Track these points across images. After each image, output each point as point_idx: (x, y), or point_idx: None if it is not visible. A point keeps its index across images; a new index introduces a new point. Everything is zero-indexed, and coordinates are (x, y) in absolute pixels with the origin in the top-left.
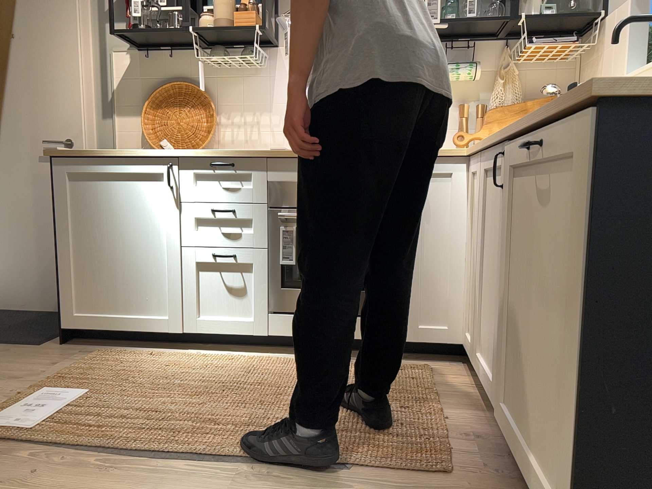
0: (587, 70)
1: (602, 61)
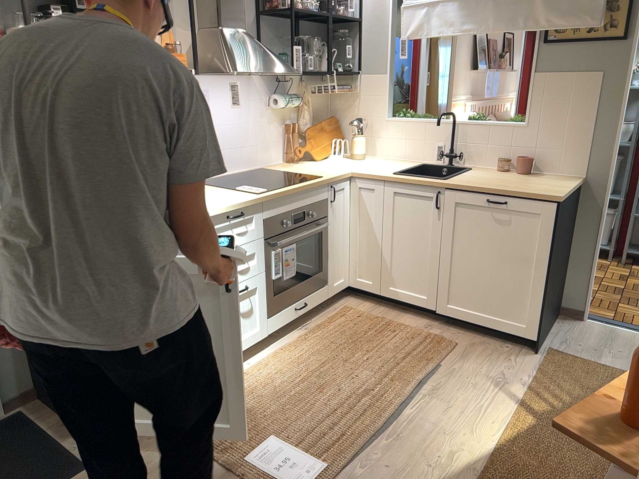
0: (343, 100)
1: (362, 101)
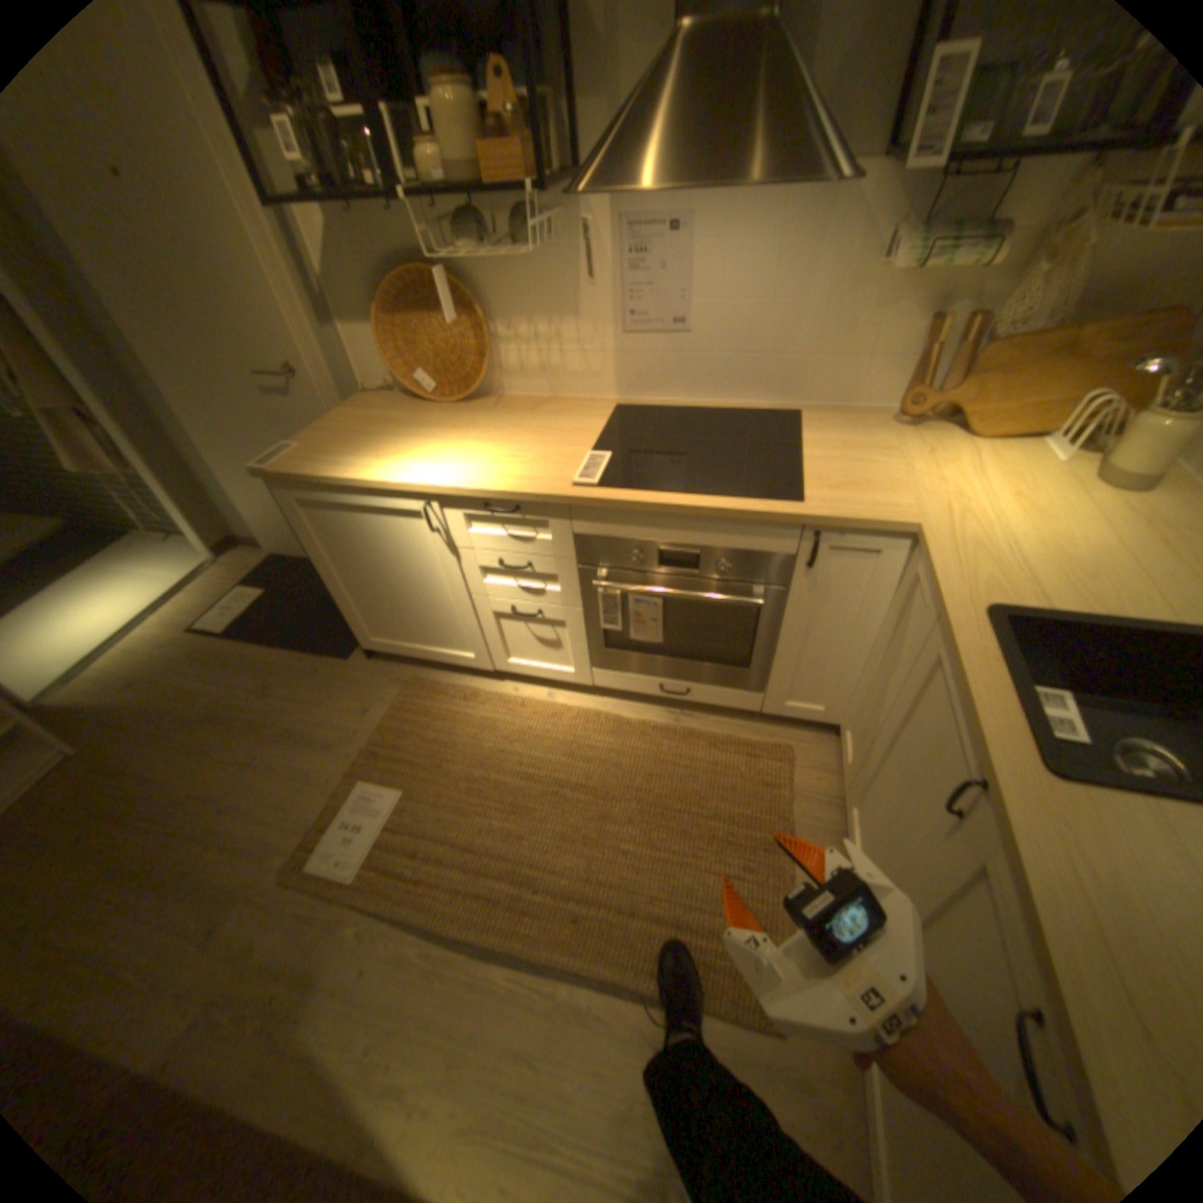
0: None
1: None
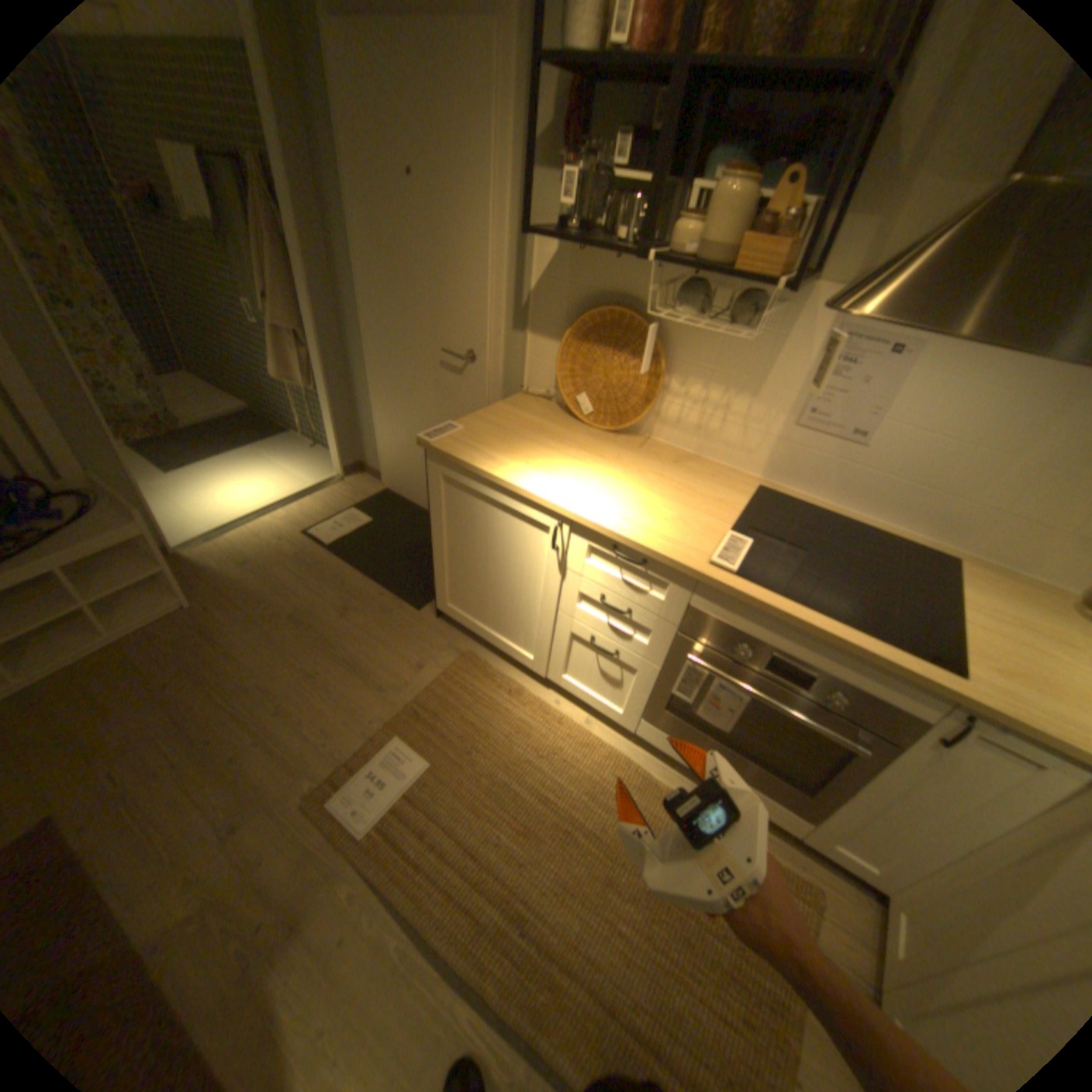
0: None
1: None
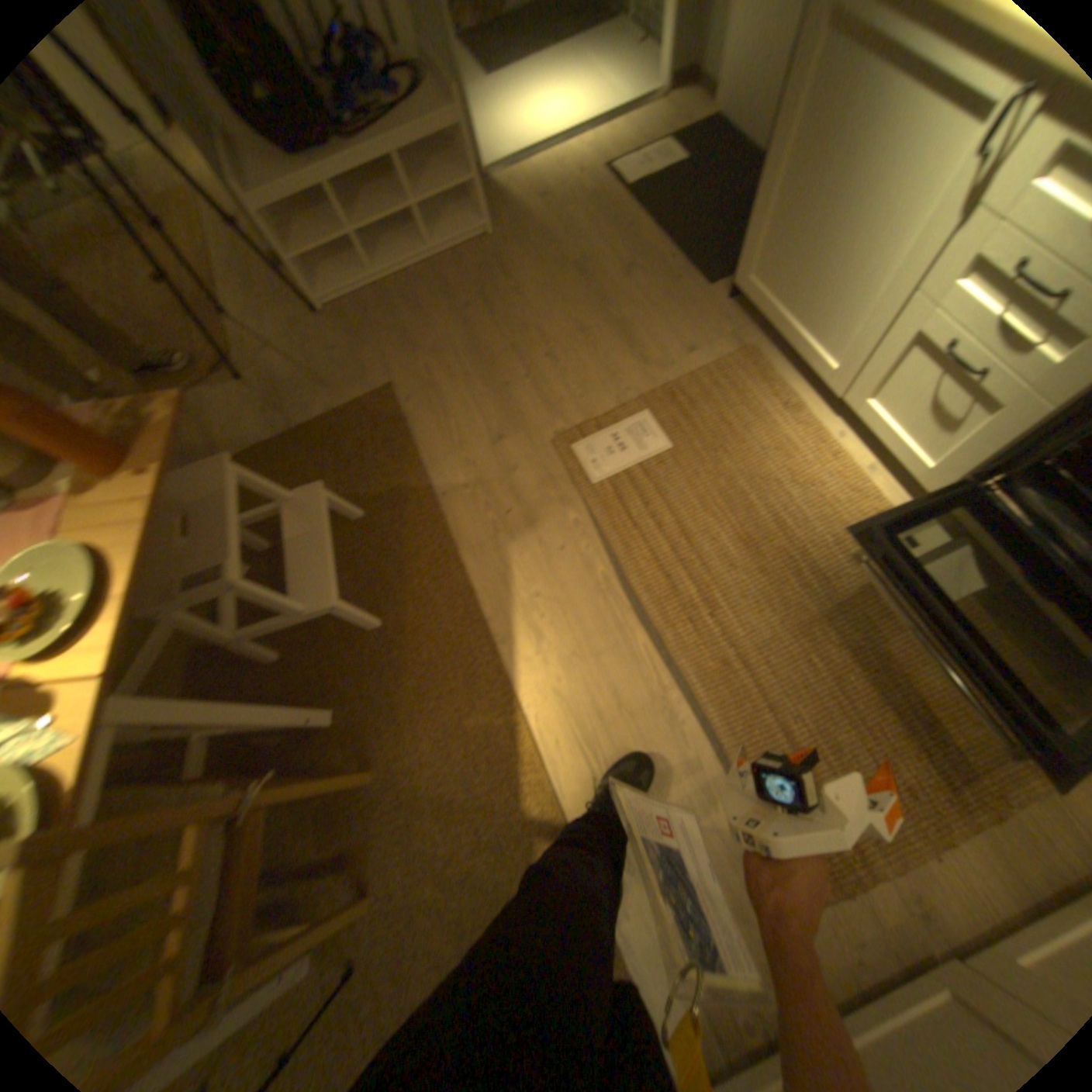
0: None
1: None
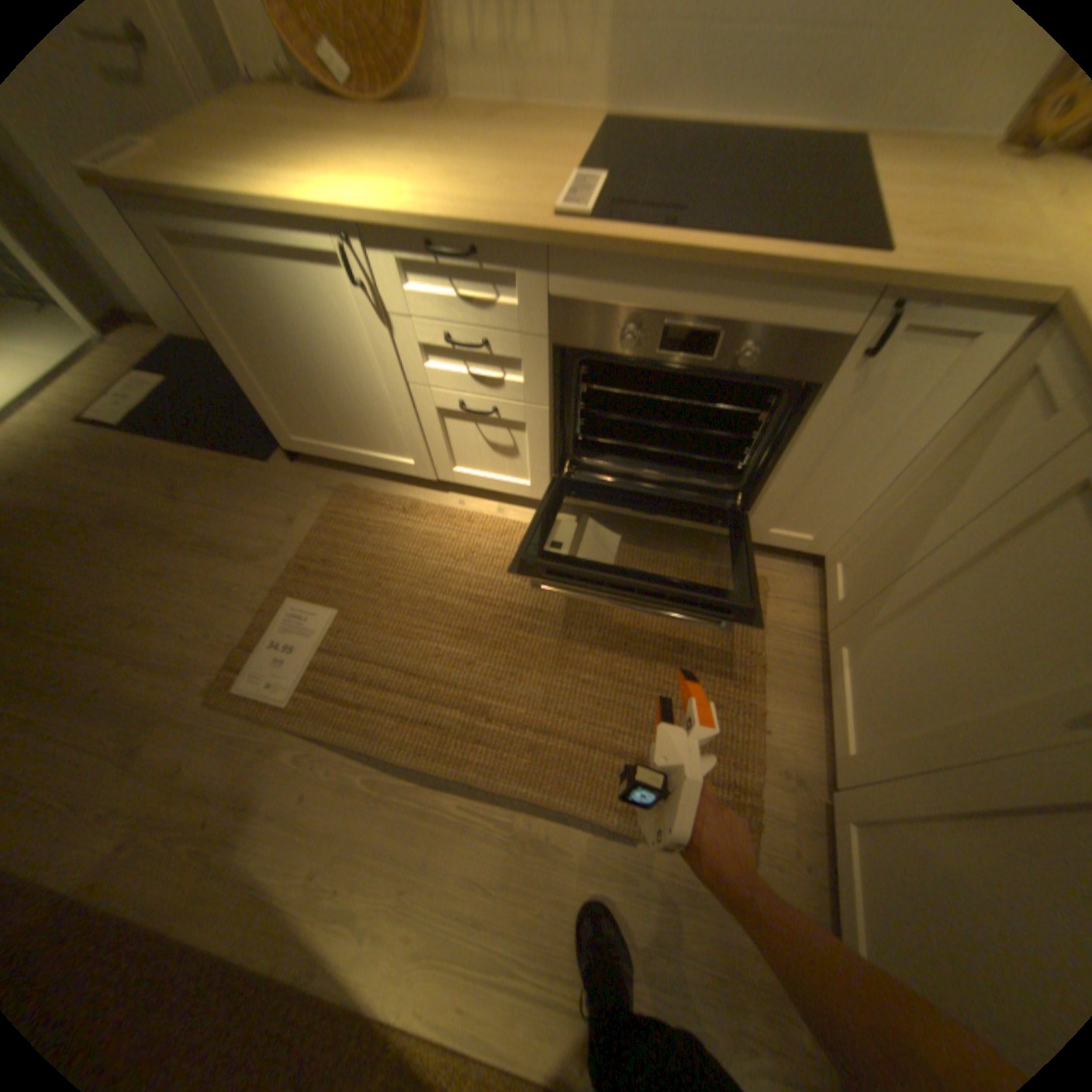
0: None
1: None
